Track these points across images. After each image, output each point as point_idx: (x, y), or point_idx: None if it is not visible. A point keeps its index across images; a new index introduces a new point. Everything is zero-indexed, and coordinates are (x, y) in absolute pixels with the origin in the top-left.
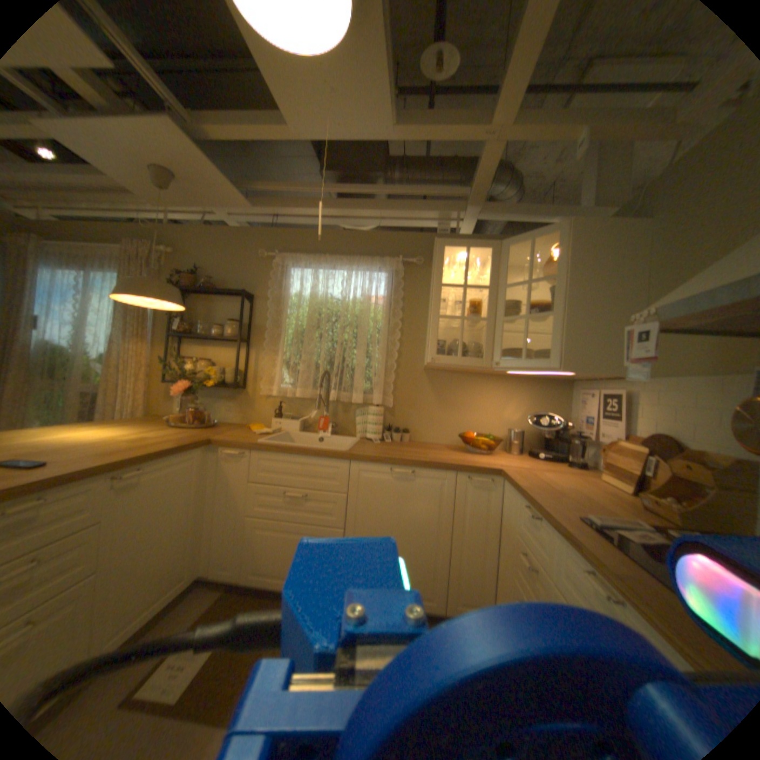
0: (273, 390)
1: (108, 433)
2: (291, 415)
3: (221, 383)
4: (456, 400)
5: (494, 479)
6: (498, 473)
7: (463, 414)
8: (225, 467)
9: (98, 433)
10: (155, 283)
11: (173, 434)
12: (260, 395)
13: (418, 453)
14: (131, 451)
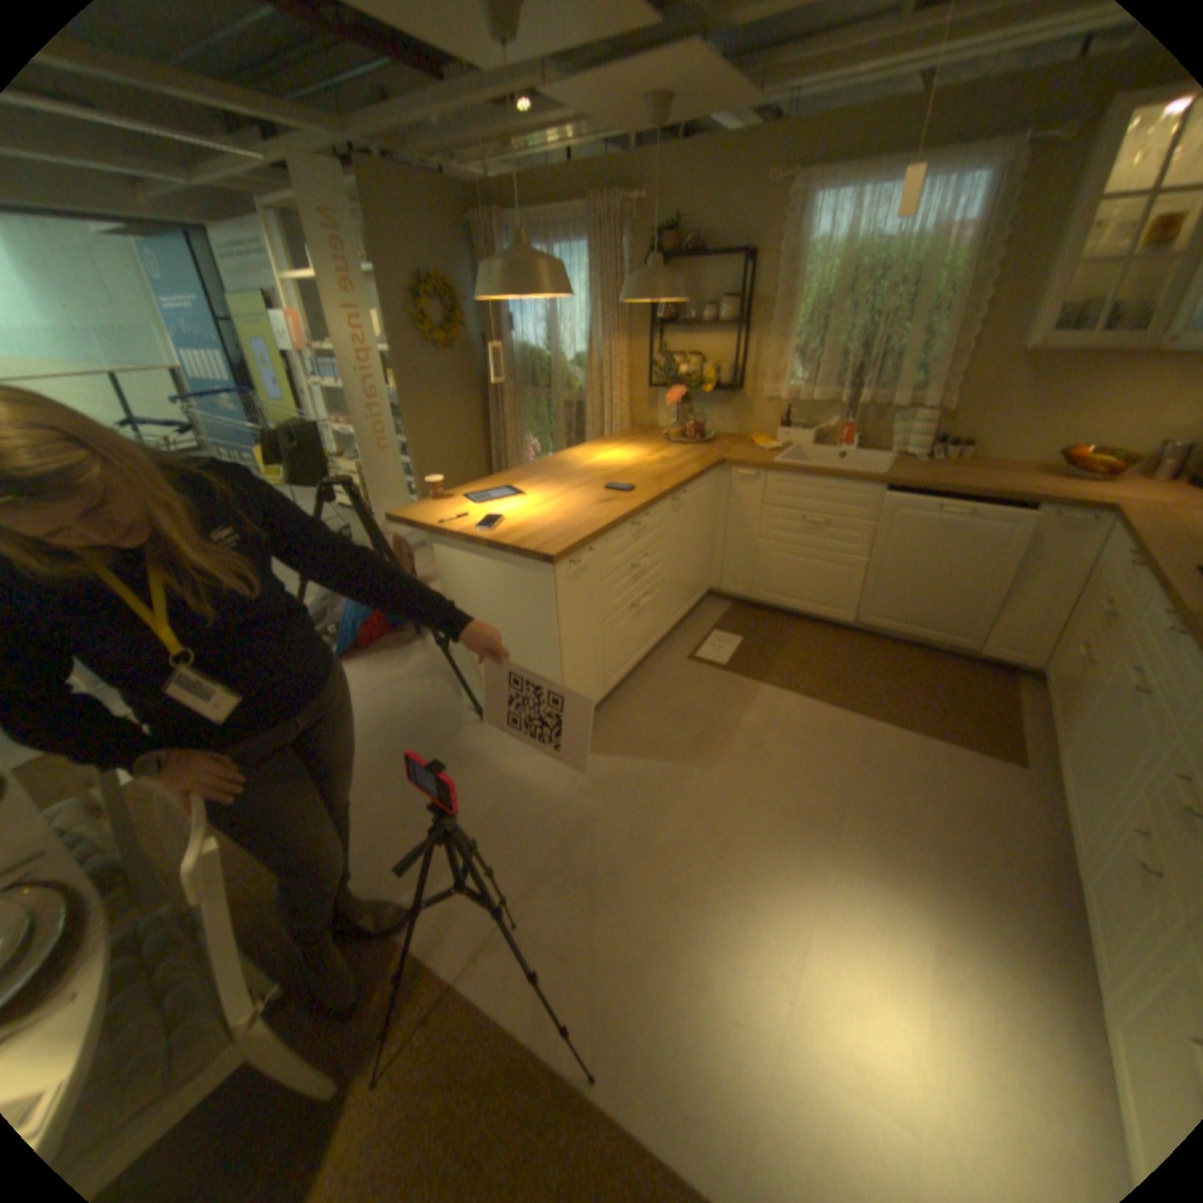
0: (778, 390)
1: (629, 453)
2: (801, 422)
3: (714, 385)
4: (1073, 393)
5: (1100, 516)
6: (1108, 508)
7: (1080, 415)
8: (738, 488)
9: (620, 452)
10: (665, 278)
11: (682, 452)
12: (760, 397)
13: (985, 476)
14: (672, 474)
